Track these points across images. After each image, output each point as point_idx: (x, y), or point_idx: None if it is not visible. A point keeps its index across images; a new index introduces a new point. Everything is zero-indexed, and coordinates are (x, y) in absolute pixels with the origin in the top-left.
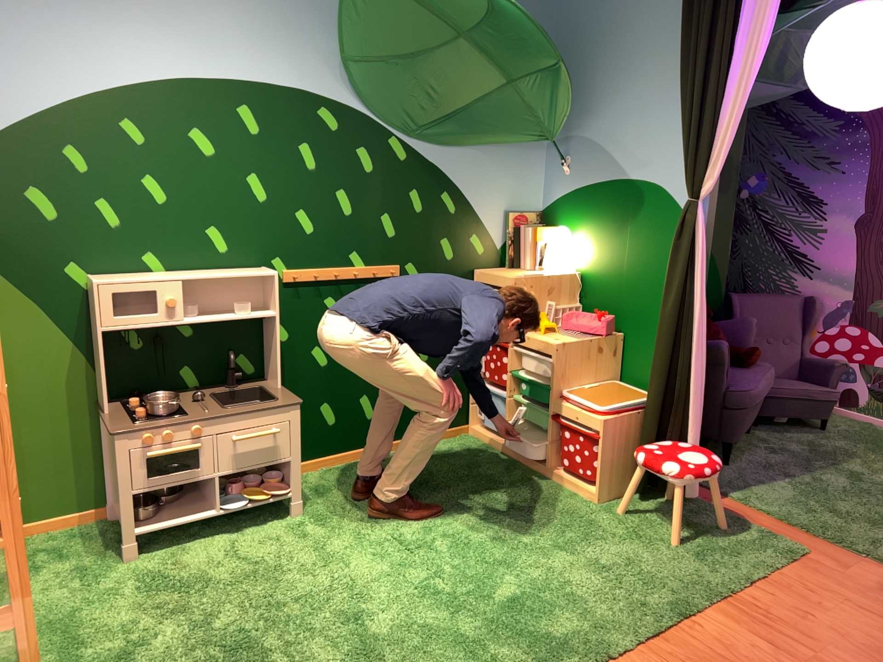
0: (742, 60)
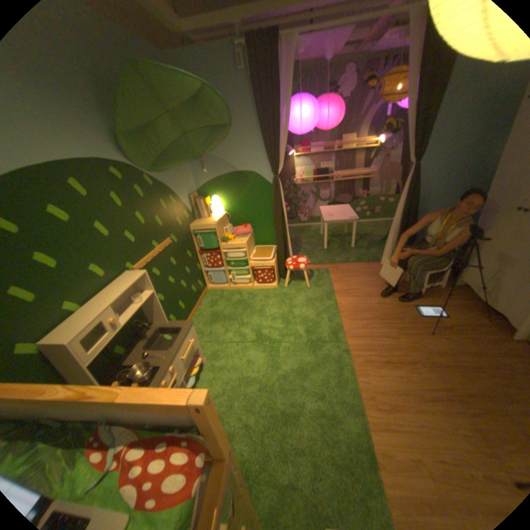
0: (285, 121)
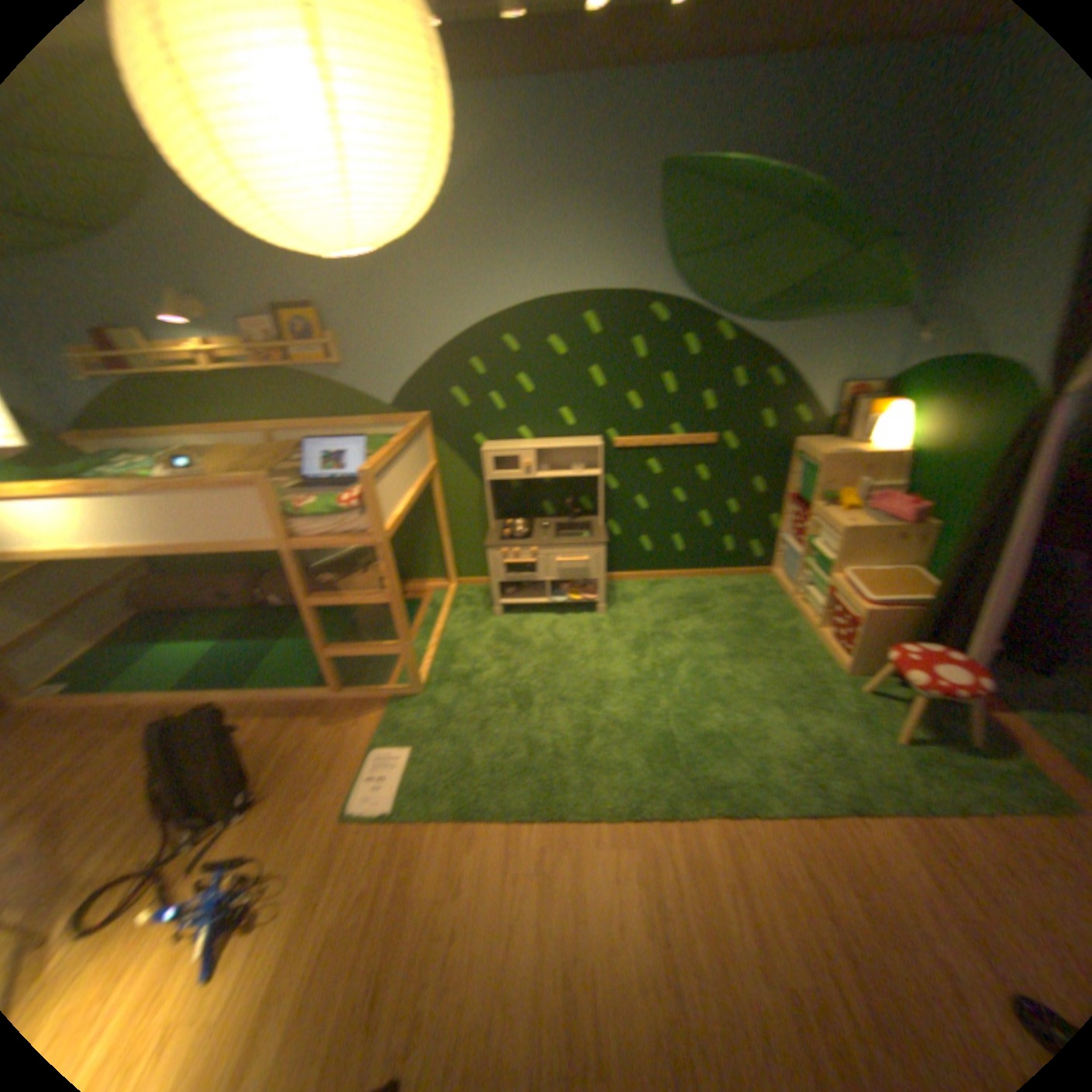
0: None
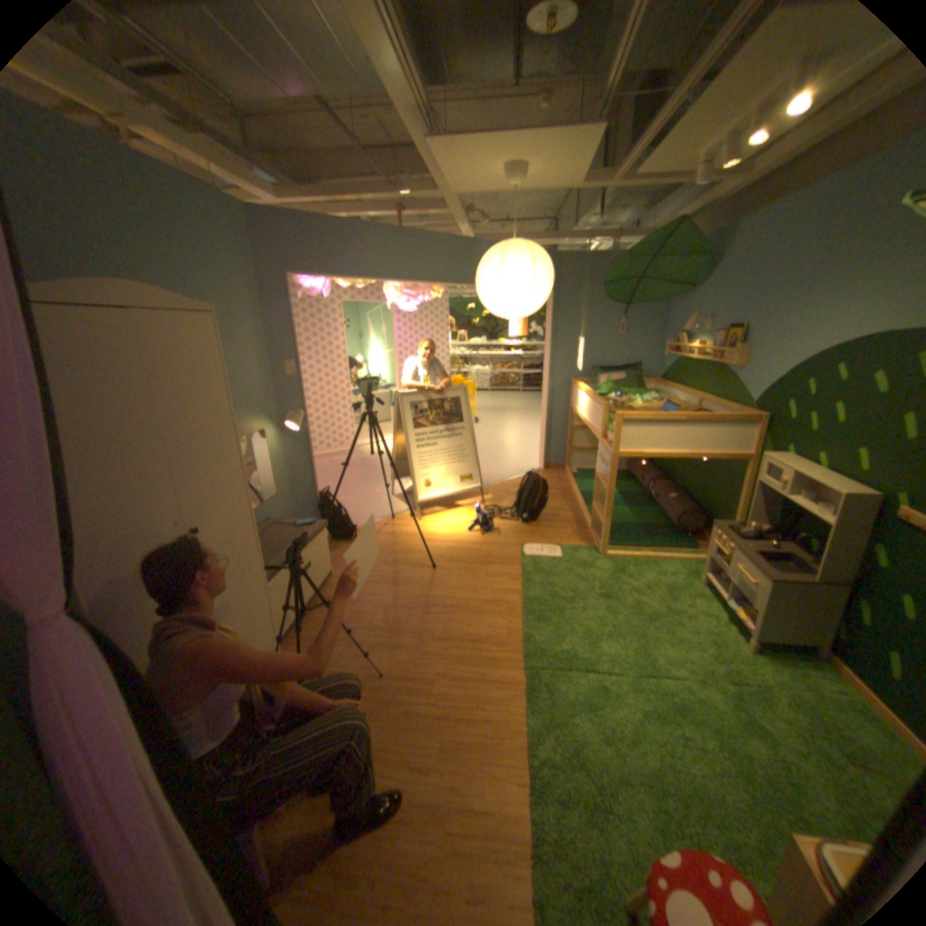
0: None
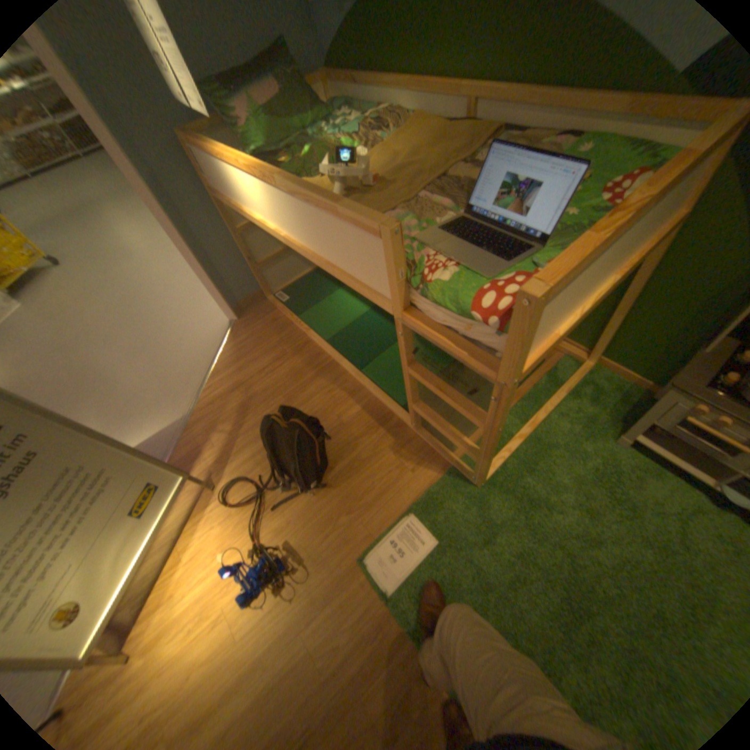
0: None
